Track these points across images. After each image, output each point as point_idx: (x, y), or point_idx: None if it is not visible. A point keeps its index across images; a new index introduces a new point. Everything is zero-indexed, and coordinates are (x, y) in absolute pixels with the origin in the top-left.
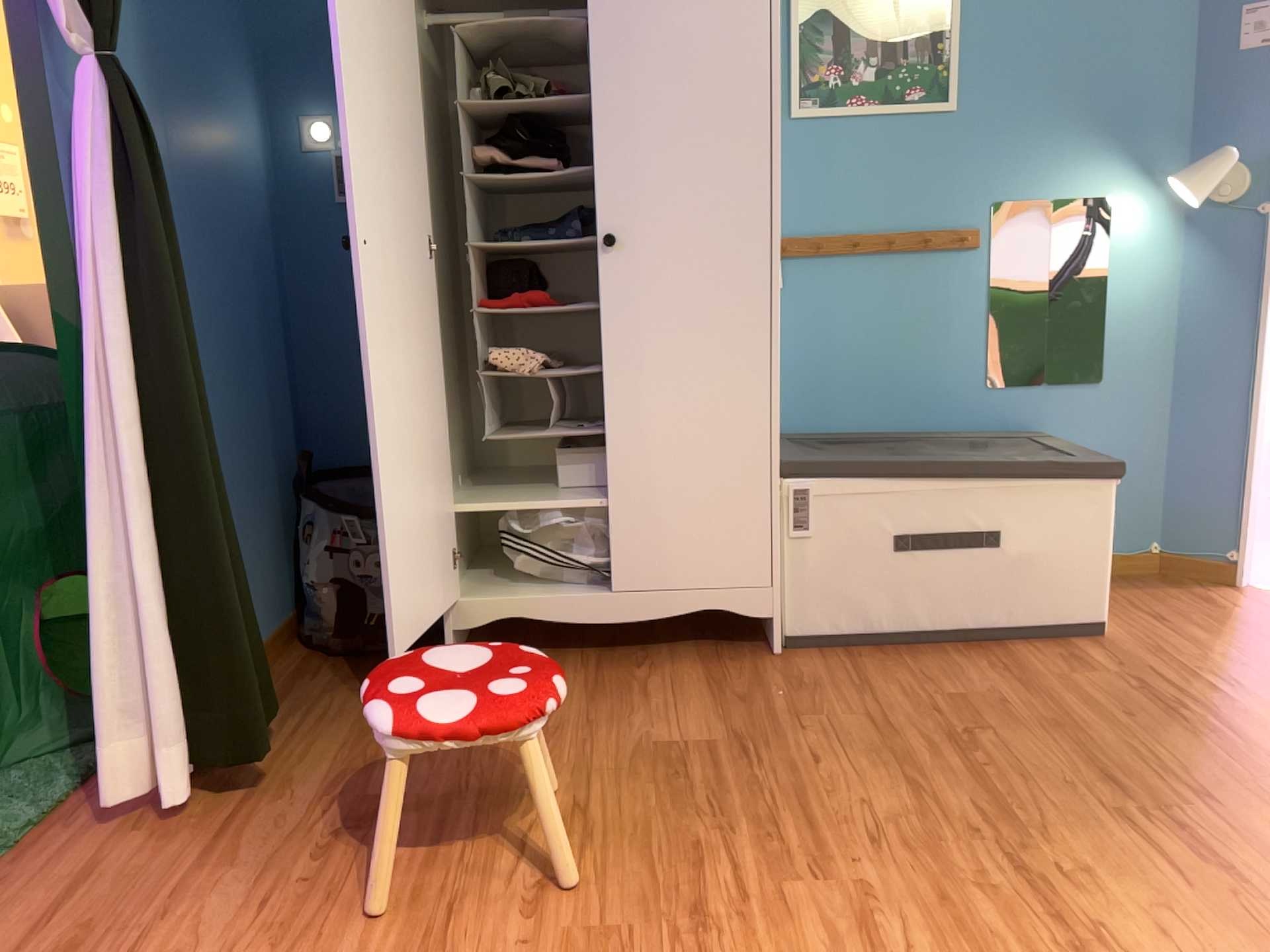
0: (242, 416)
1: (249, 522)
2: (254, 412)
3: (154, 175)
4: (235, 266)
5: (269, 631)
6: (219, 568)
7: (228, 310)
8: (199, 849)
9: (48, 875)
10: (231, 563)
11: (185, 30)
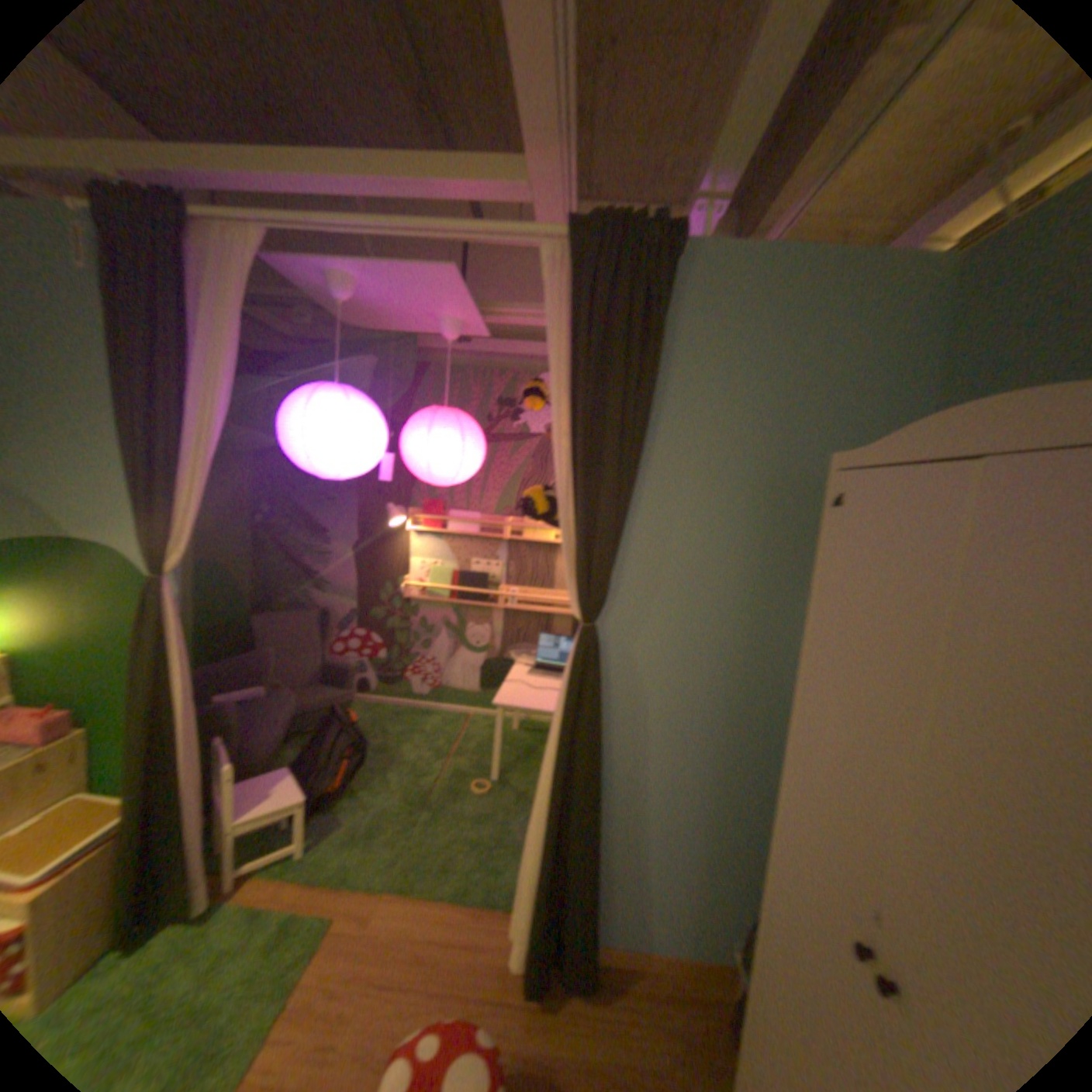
0: (739, 822)
1: (719, 887)
2: (760, 825)
3: (593, 684)
4: (774, 728)
5: (720, 964)
6: (567, 894)
7: (748, 754)
8: (481, 1004)
9: (476, 940)
10: (577, 898)
11: (761, 579)
